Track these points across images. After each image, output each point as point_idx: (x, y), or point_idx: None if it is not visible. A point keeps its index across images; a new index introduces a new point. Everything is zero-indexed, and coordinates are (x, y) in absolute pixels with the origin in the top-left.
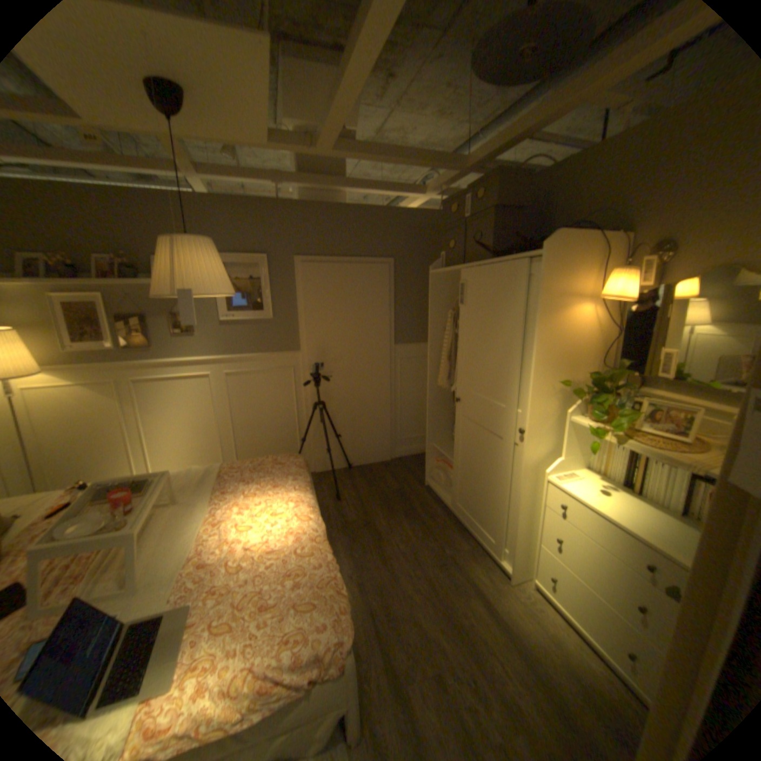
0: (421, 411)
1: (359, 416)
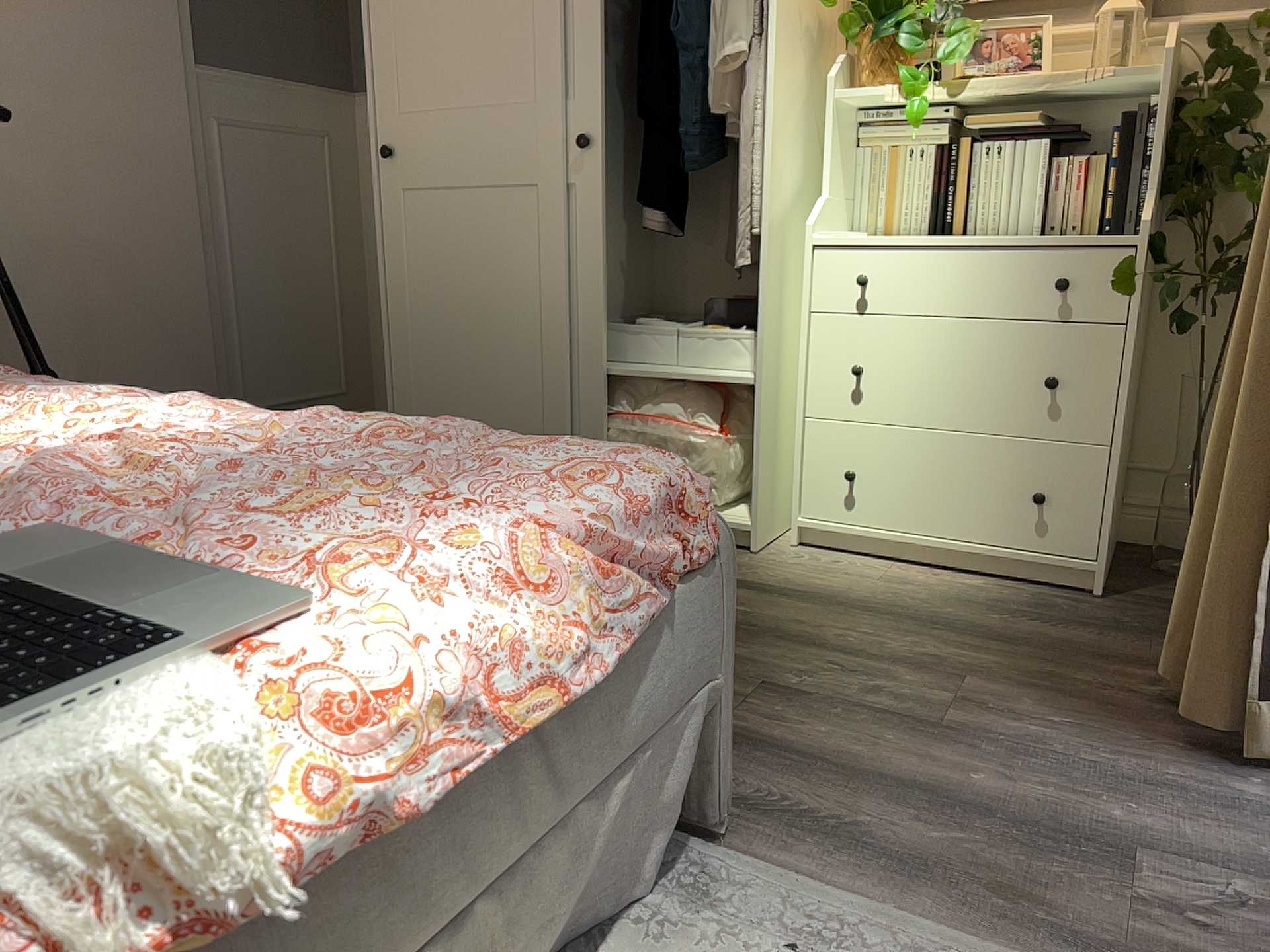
0: (304, 314)
1: (108, 315)
